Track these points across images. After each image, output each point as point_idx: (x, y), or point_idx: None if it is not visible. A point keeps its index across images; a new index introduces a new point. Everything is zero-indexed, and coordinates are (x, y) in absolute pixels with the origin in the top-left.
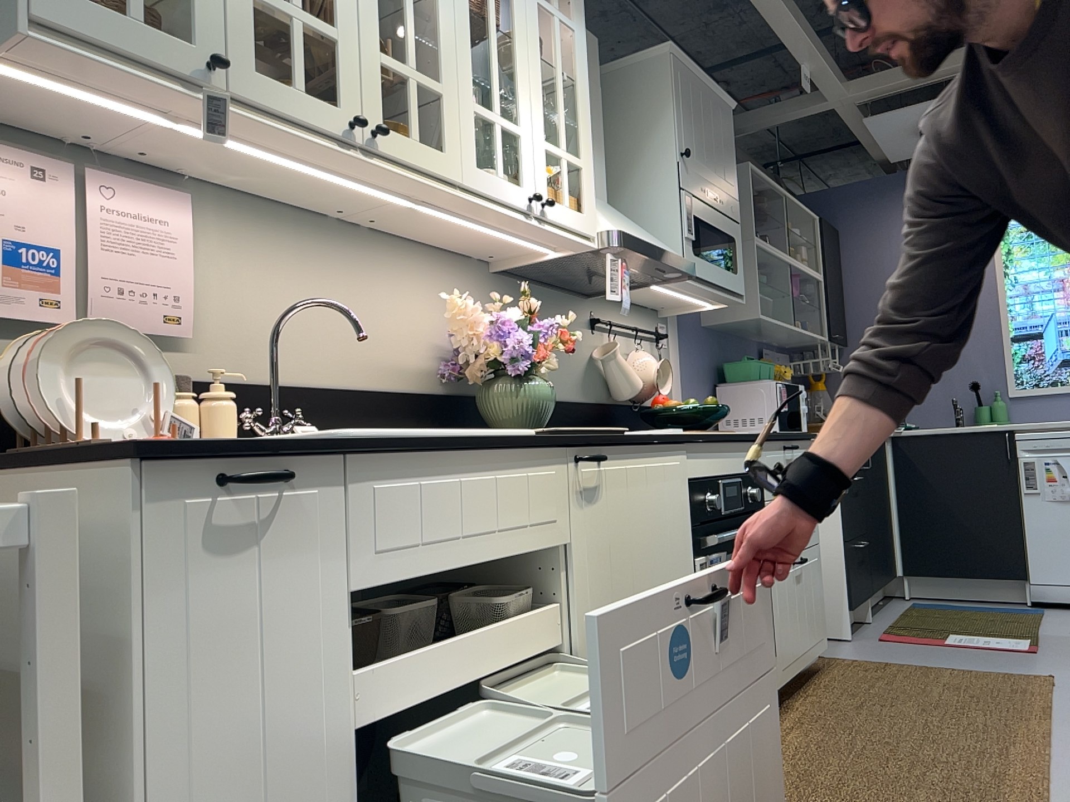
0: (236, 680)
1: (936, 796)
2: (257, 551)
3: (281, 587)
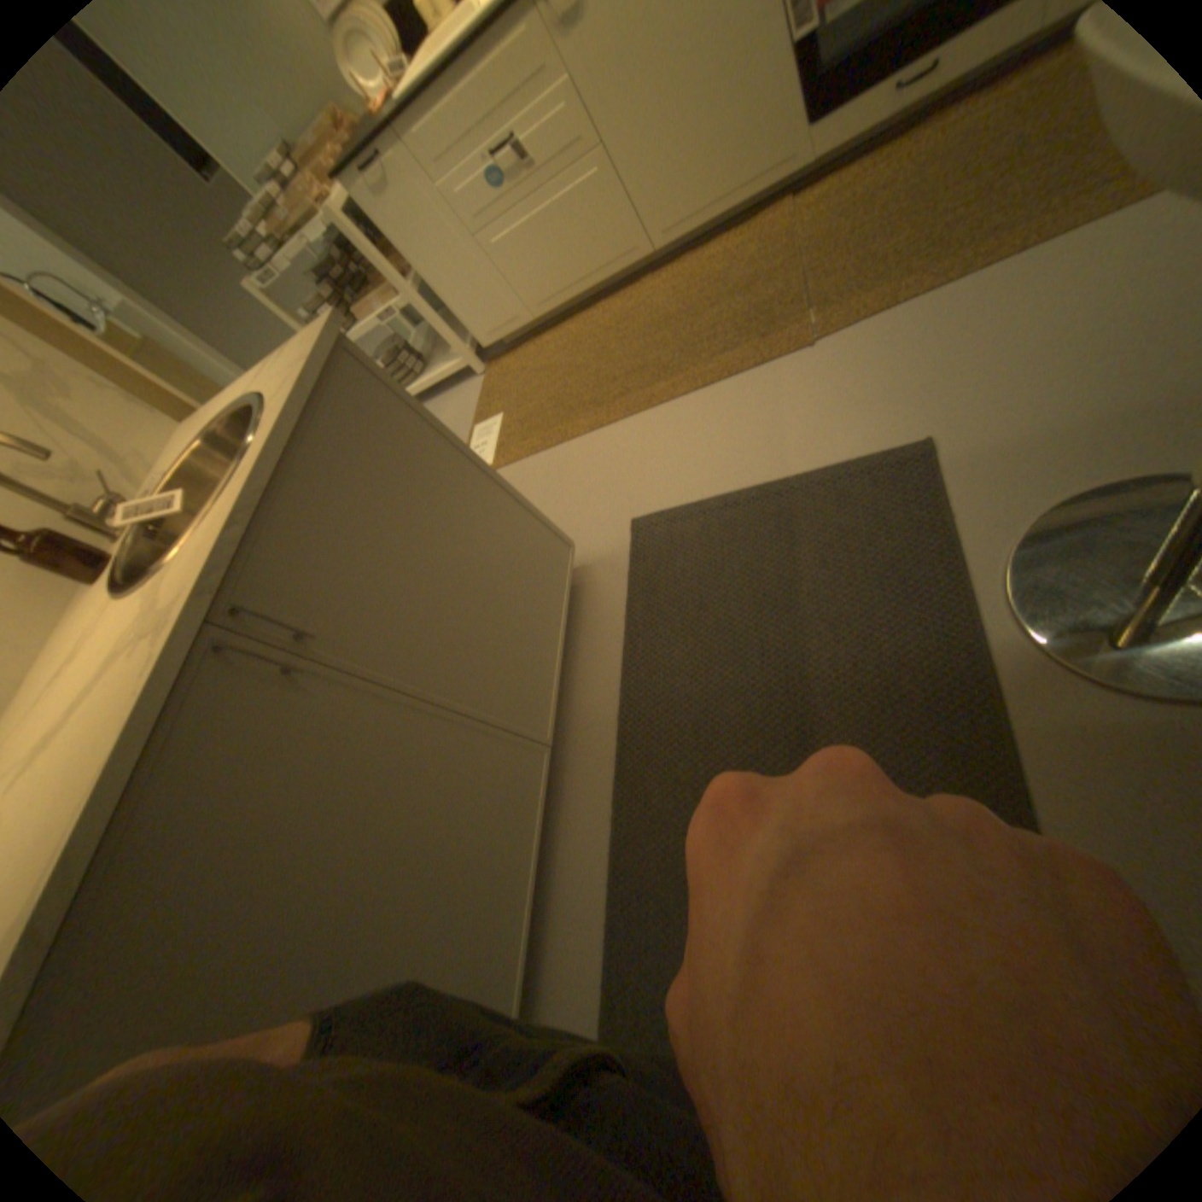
0: (417, 229)
1: (908, 240)
2: (392, 185)
3: (409, 193)
